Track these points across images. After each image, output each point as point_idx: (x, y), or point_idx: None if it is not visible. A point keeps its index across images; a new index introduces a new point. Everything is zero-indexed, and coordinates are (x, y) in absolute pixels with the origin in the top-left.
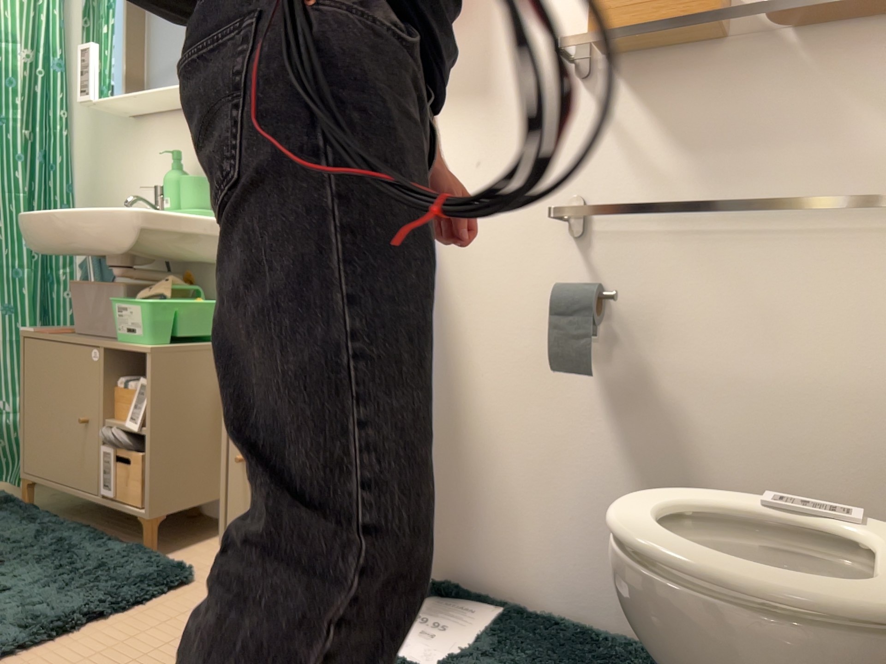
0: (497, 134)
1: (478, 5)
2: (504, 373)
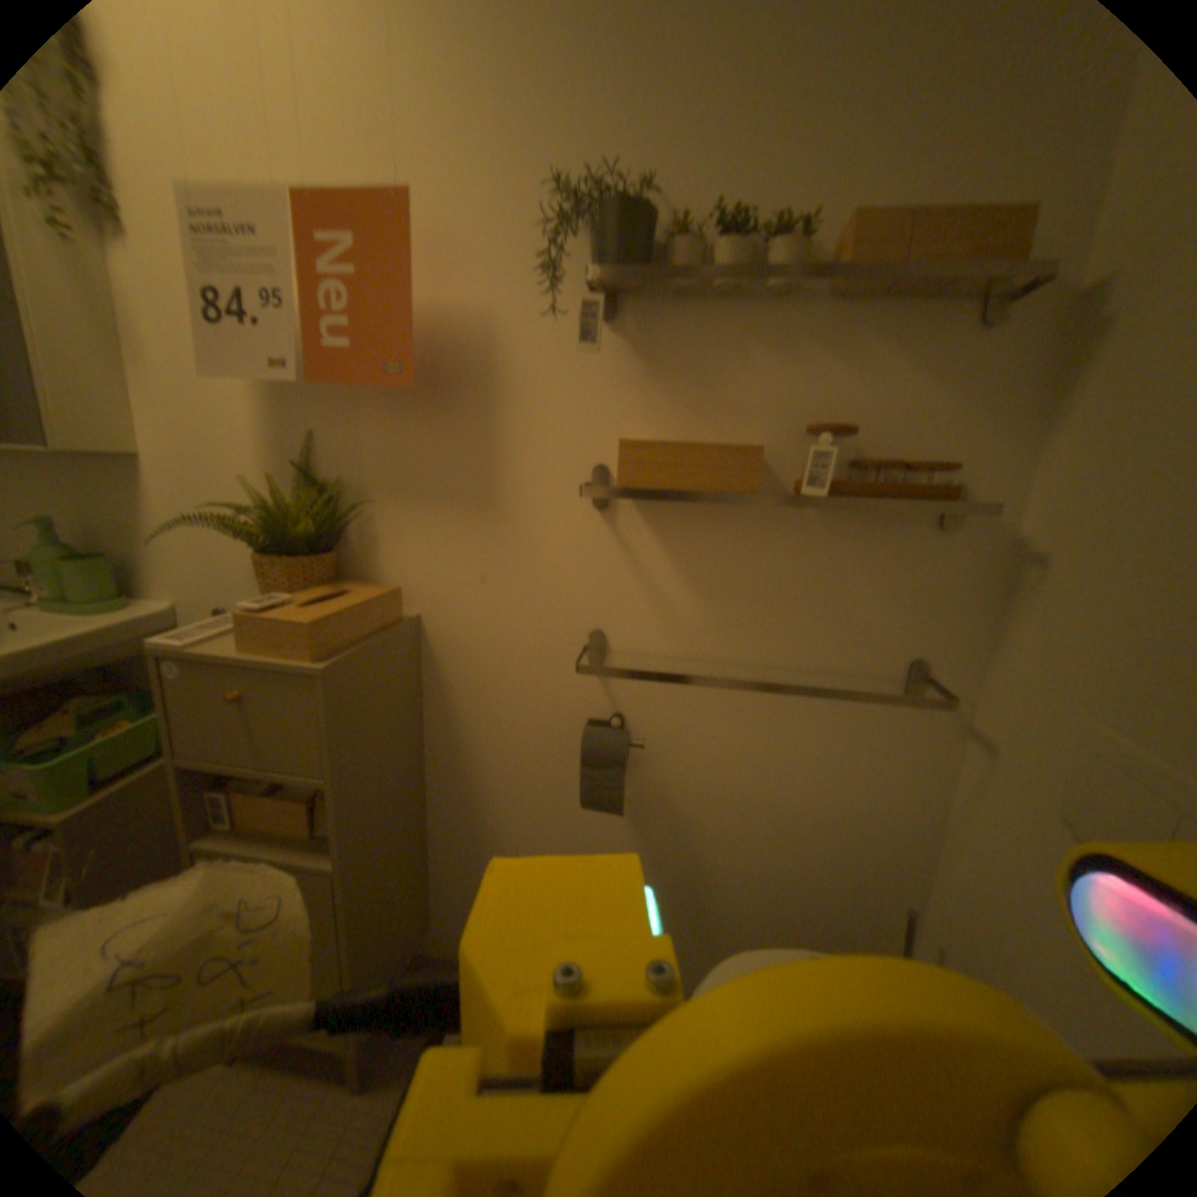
0: (506, 550)
1: (474, 392)
2: (525, 790)
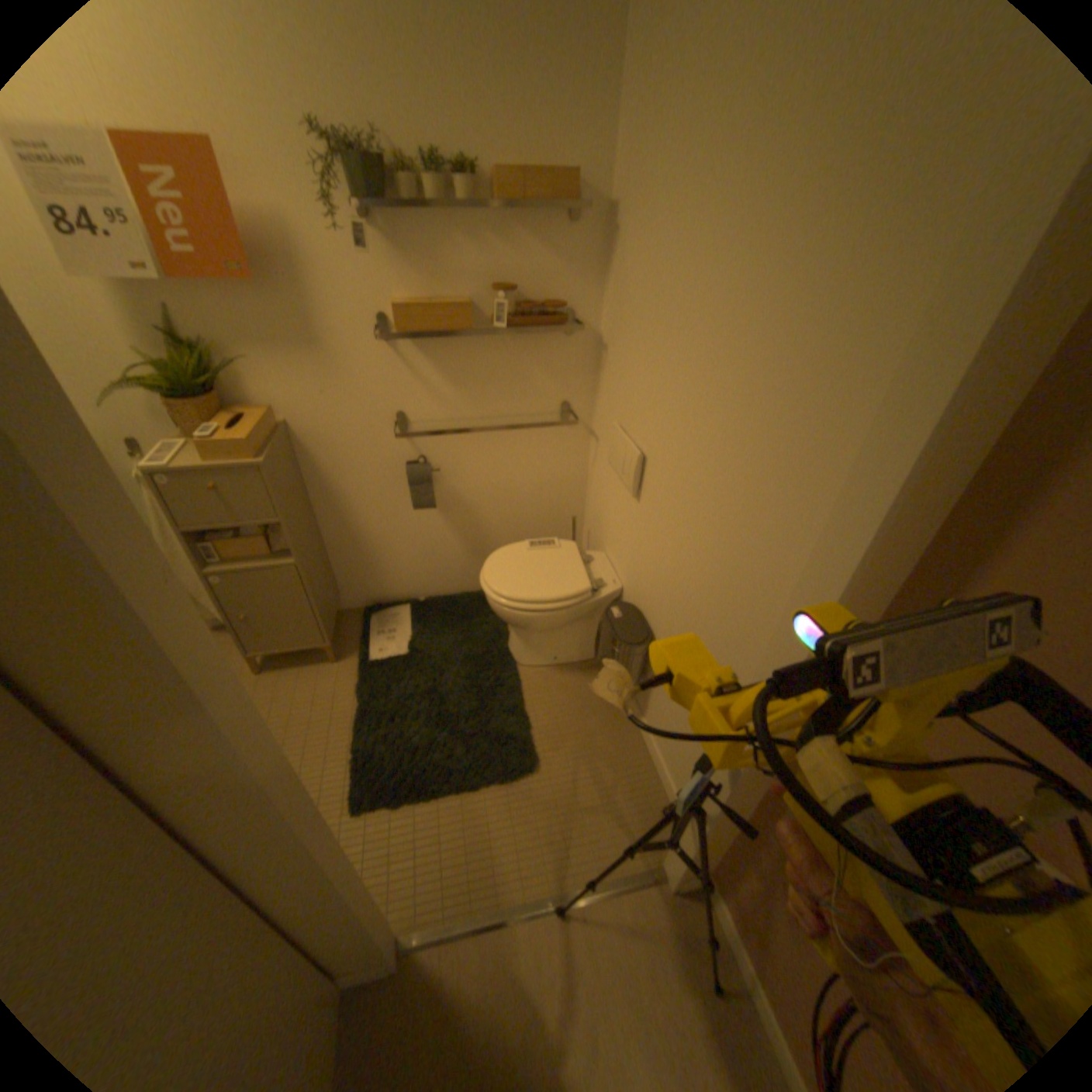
0: (332, 372)
1: (283, 269)
2: (377, 508)
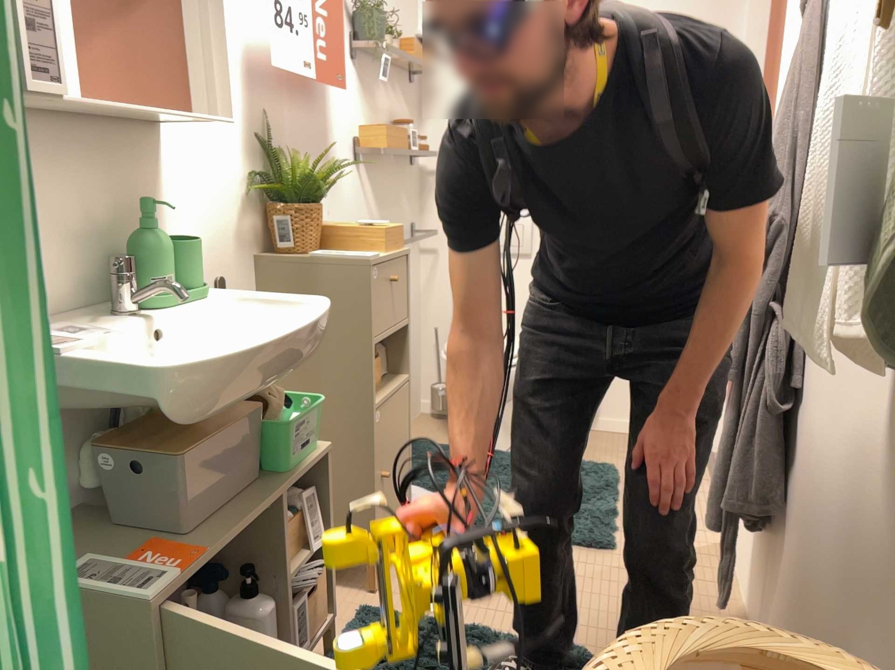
0: (335, 191)
1: (322, 93)
2: None
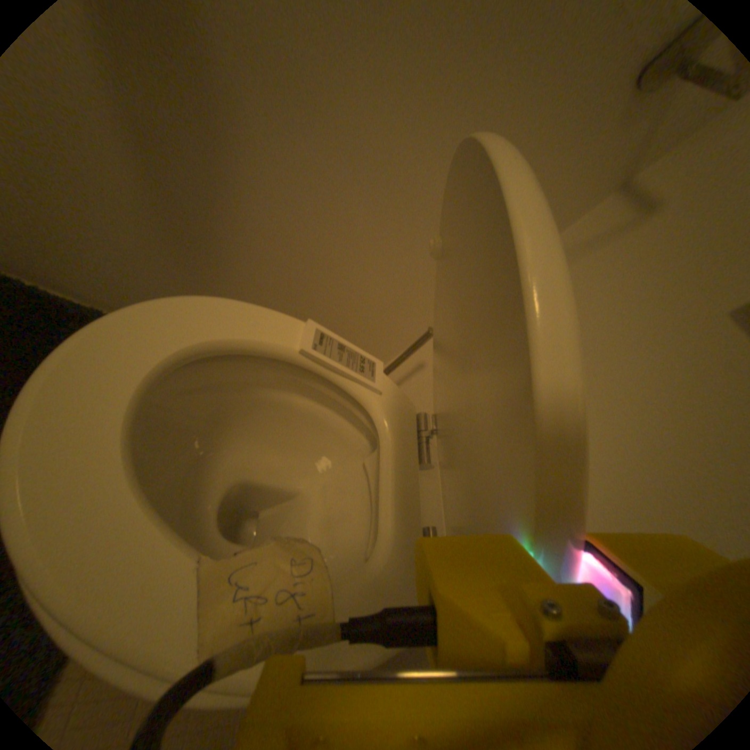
0: None
1: None
2: None
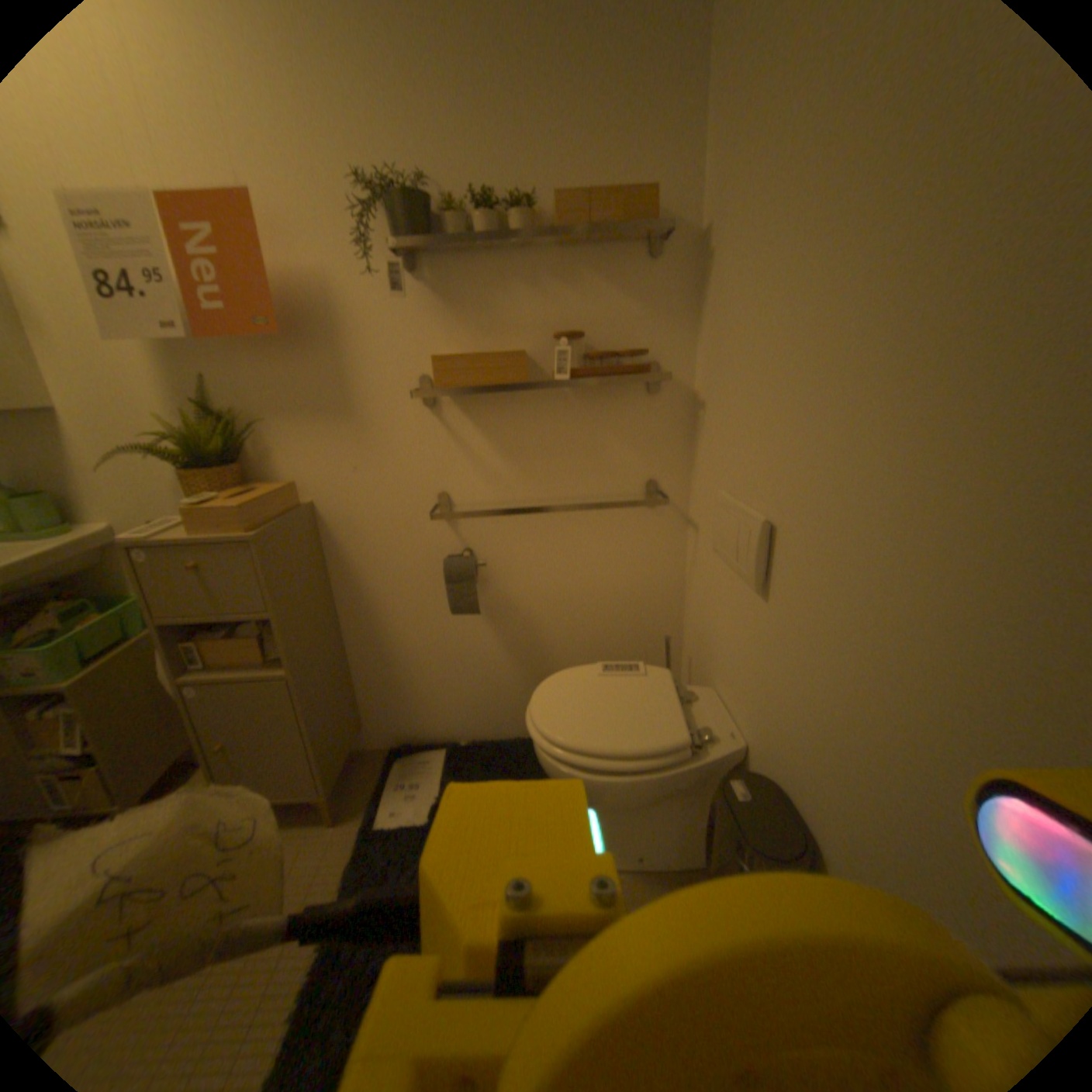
0: (368, 442)
1: (323, 329)
2: (413, 613)
